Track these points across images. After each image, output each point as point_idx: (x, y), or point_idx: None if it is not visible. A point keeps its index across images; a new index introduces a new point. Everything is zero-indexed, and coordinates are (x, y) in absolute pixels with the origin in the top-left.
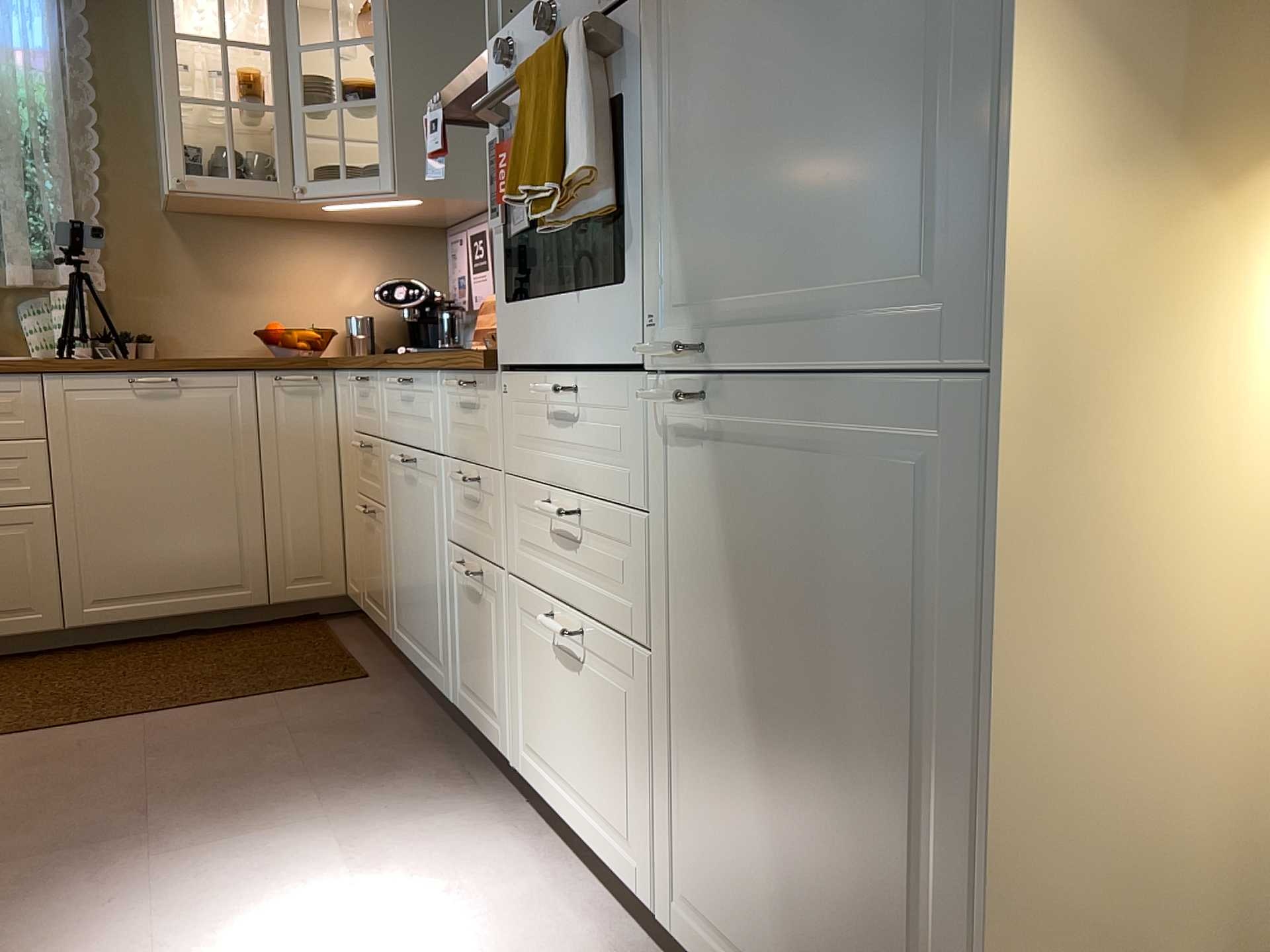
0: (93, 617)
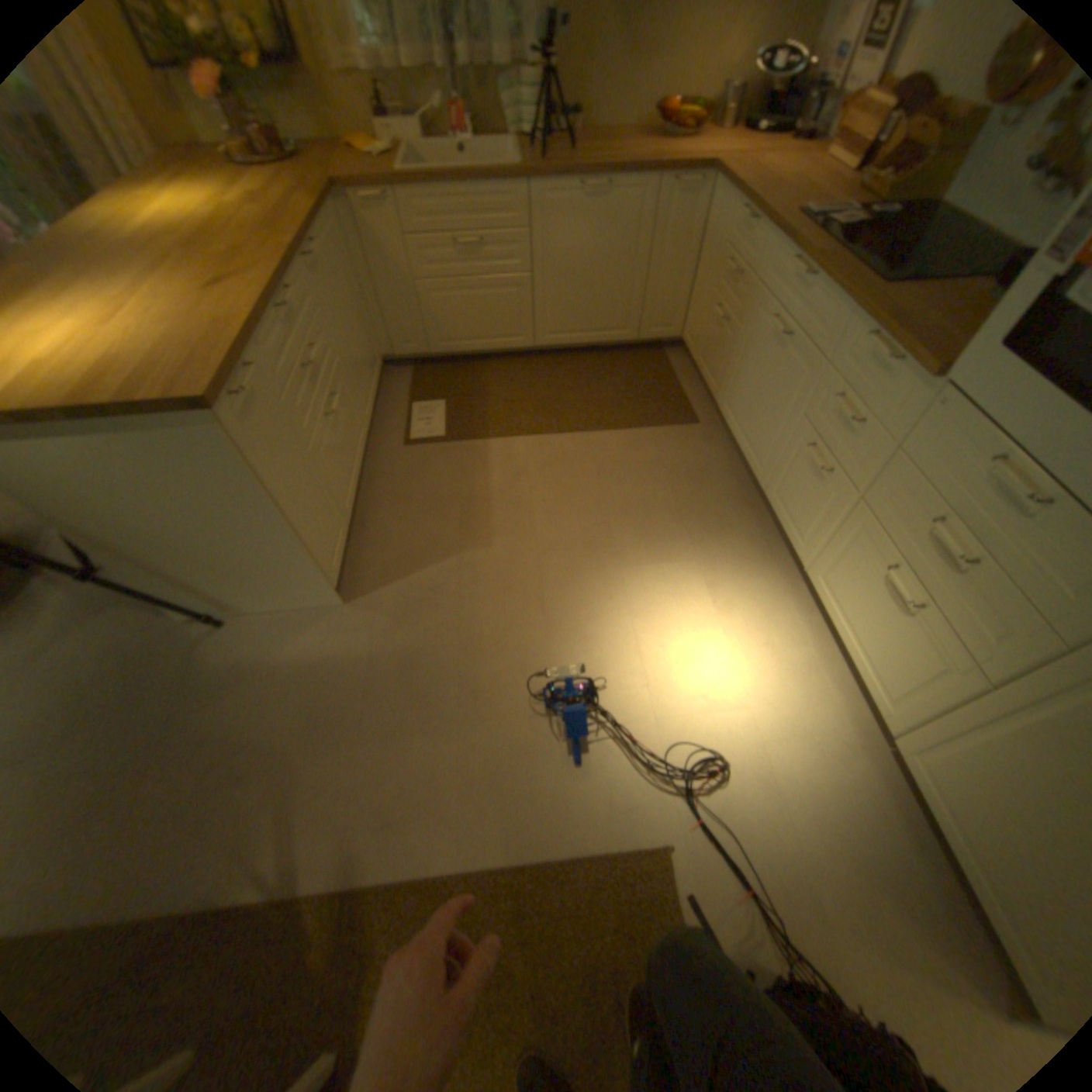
0: (549, 342)
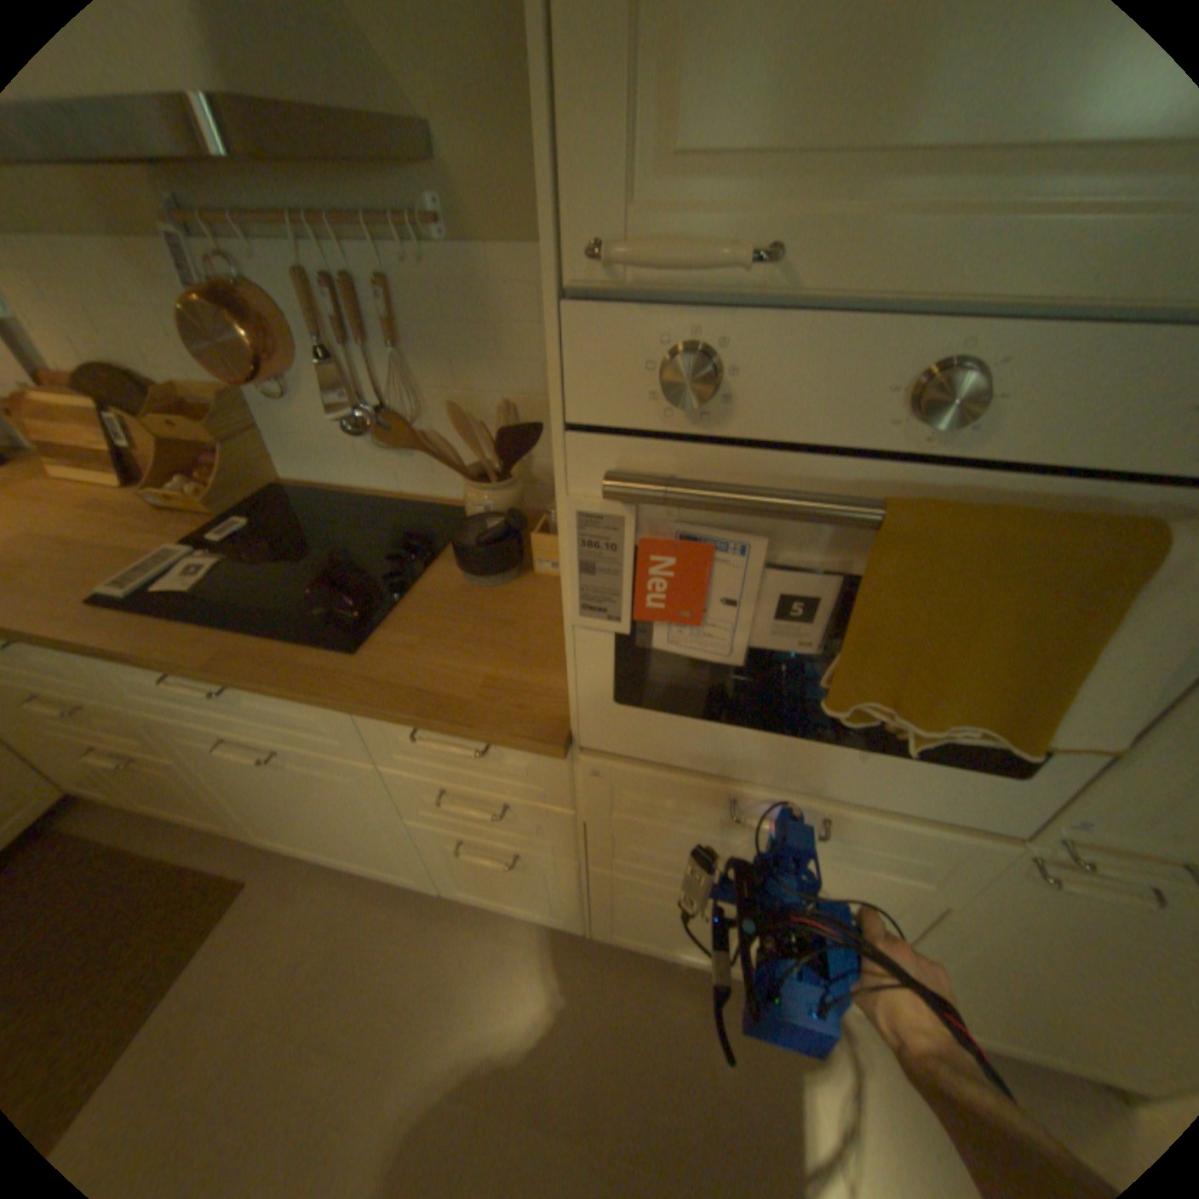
0: None
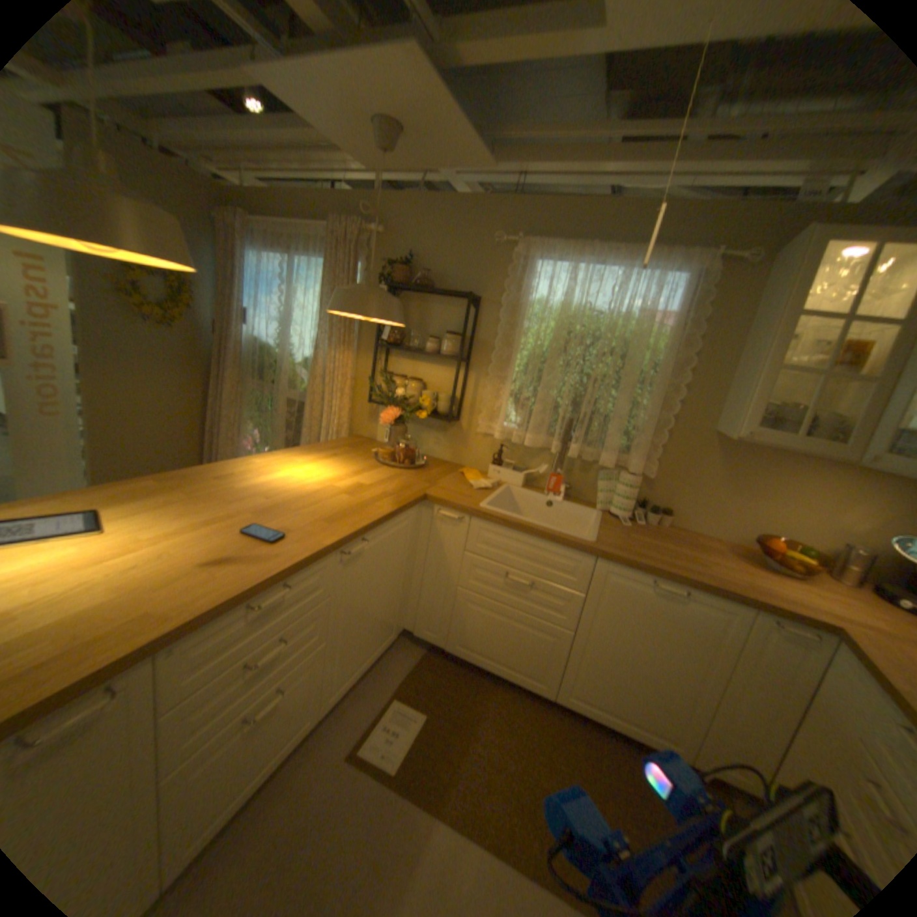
0: (574, 708)
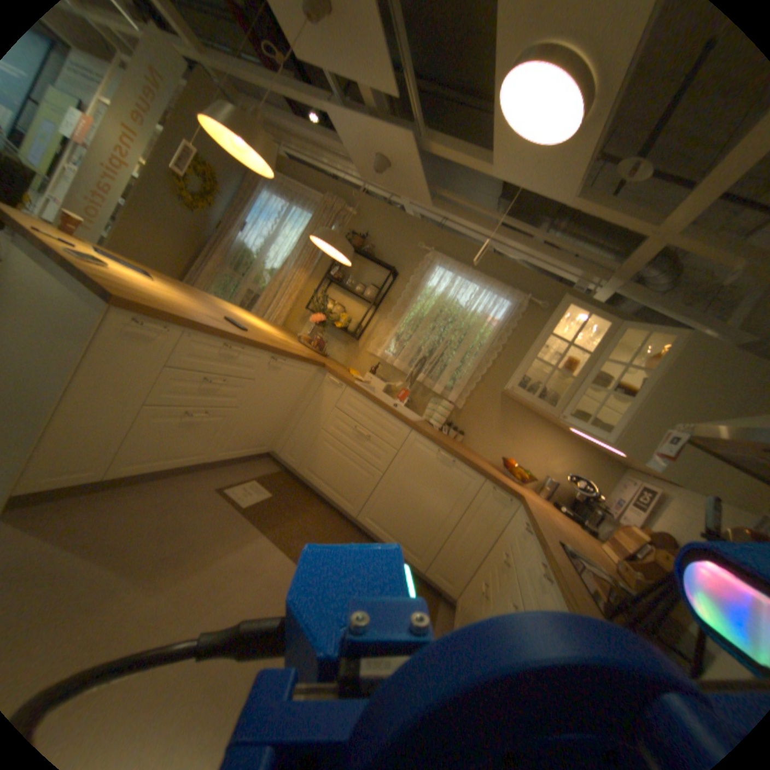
0: (365, 525)
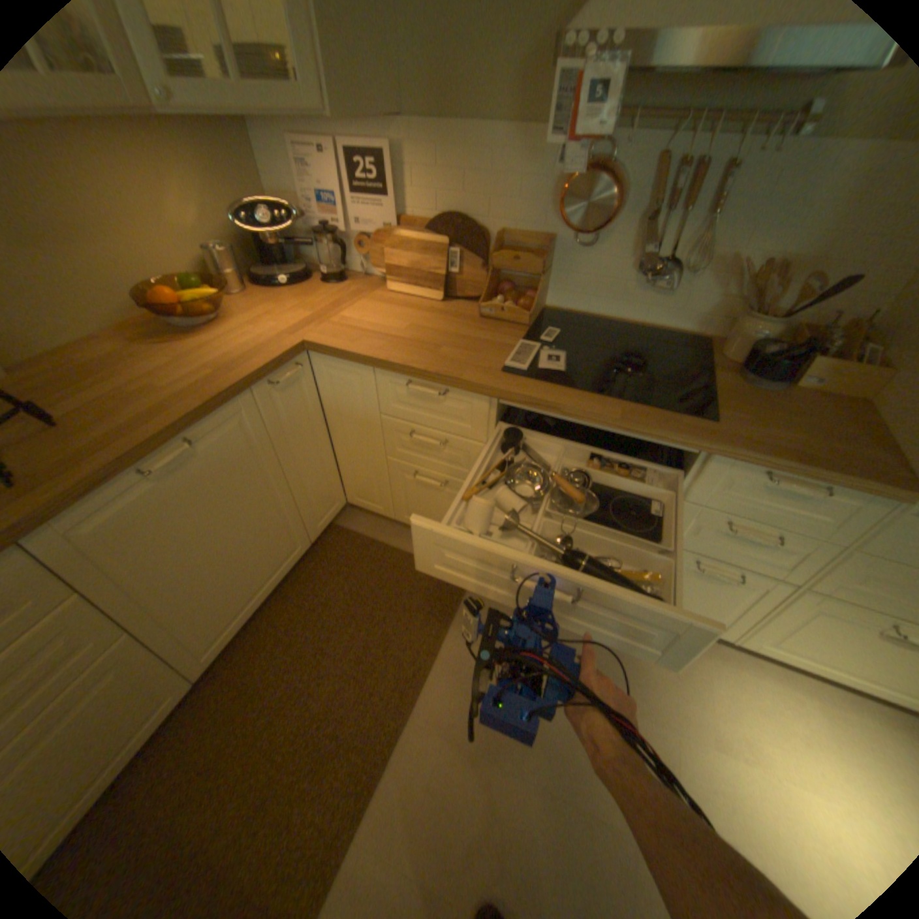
0: (210, 658)
